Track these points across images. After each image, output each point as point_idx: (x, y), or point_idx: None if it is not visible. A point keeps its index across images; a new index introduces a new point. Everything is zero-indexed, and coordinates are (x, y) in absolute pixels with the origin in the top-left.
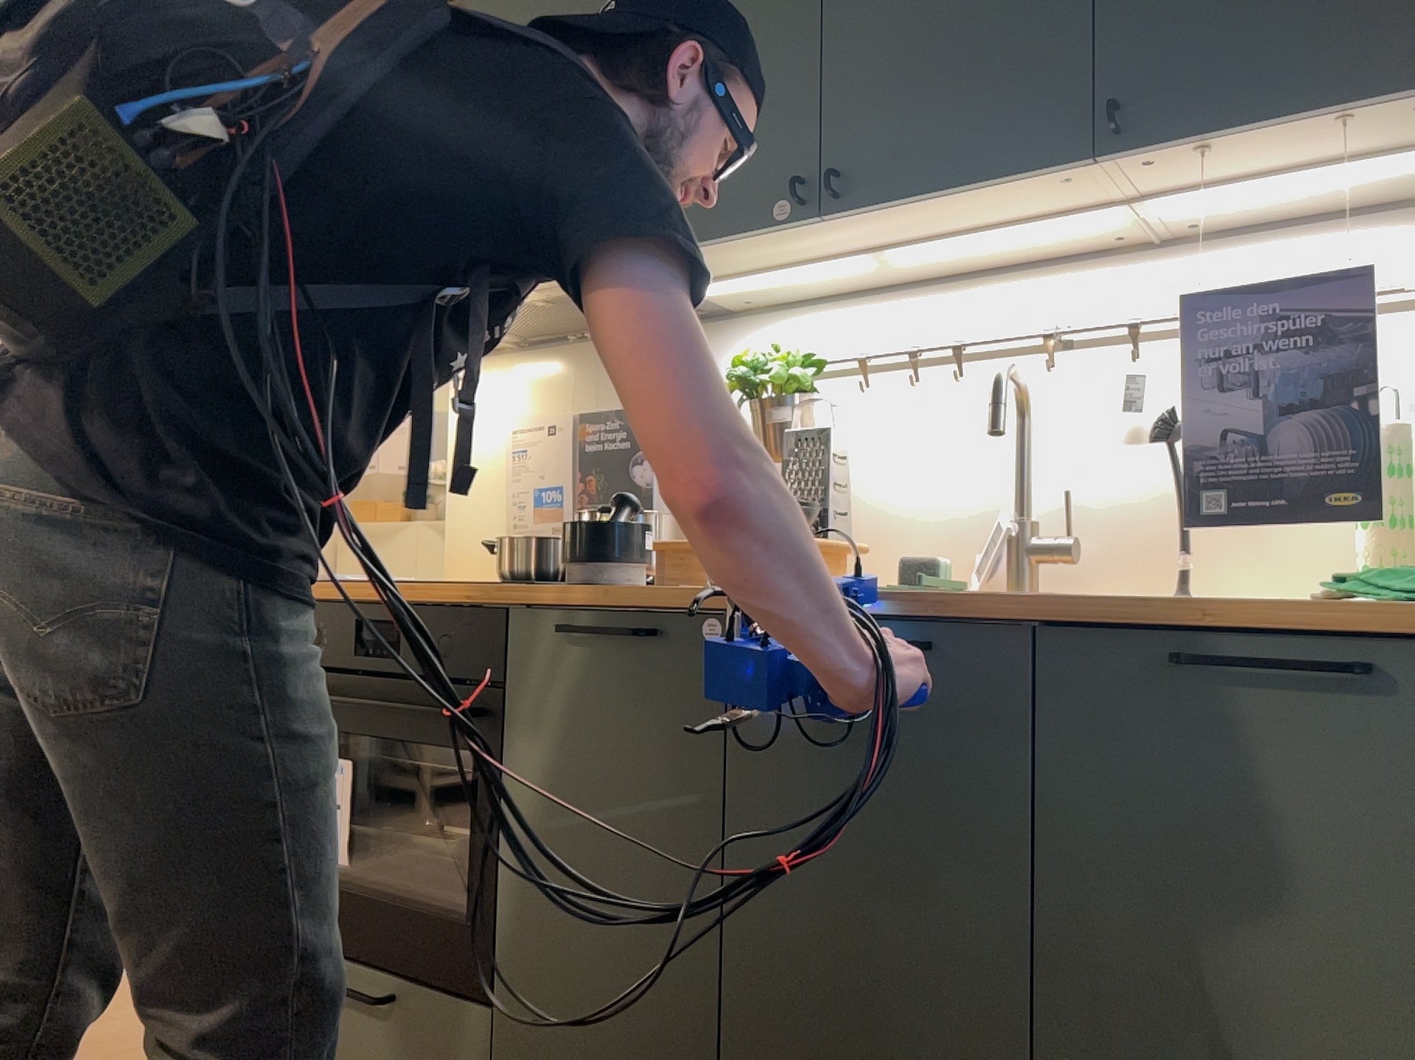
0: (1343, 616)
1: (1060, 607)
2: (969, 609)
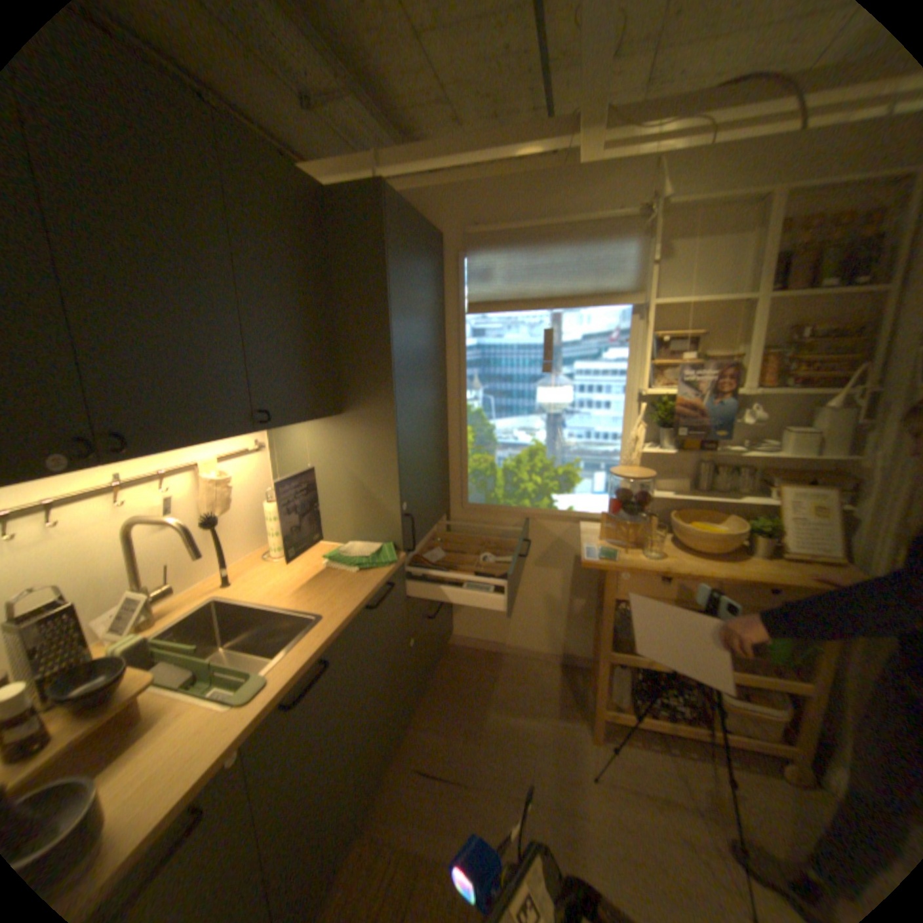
0: (389, 577)
1: (352, 617)
2: (332, 639)
